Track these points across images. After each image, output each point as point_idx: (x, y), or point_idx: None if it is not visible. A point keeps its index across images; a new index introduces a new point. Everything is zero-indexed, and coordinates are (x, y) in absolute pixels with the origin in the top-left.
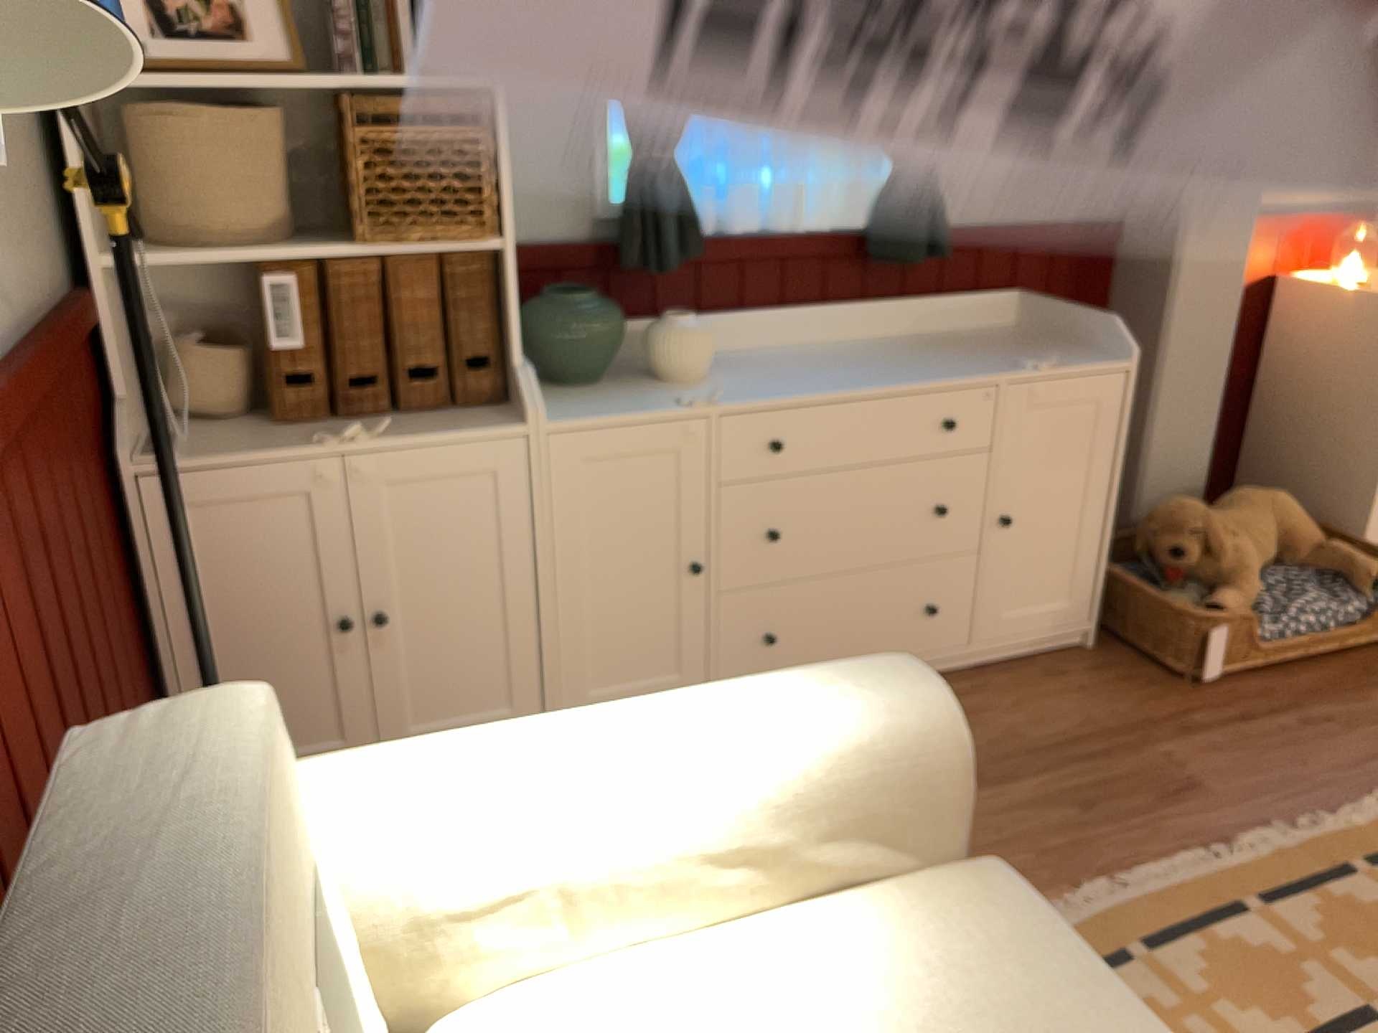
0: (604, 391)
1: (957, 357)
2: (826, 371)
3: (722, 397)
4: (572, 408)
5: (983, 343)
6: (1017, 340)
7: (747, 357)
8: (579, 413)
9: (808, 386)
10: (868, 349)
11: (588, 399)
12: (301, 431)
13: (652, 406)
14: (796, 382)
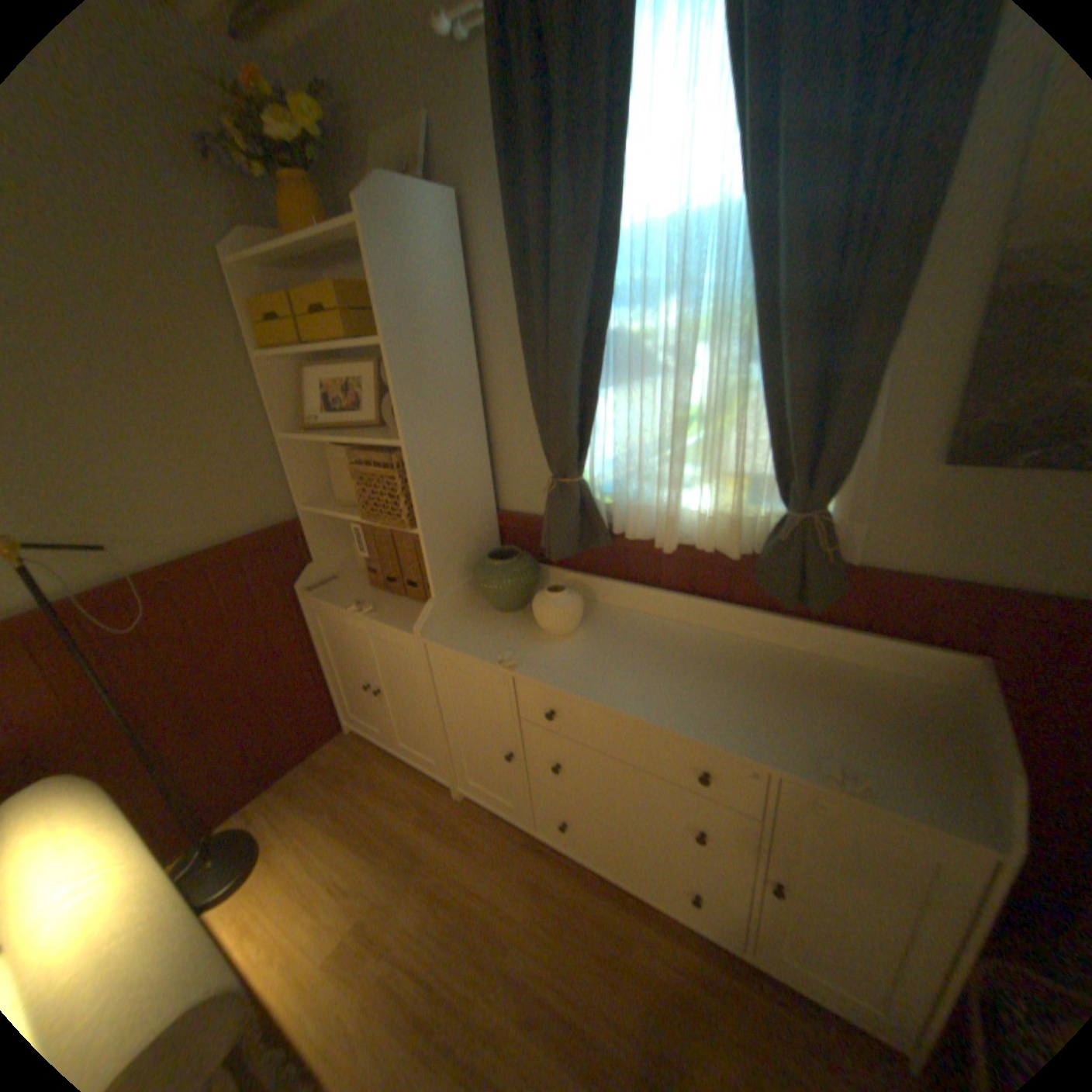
0: (504, 621)
1: (794, 712)
2: (647, 671)
3: (532, 663)
4: (461, 630)
5: (871, 704)
6: (926, 717)
7: (638, 624)
8: (451, 639)
9: (597, 683)
10: (737, 658)
11: (483, 625)
12: (369, 593)
13: (489, 650)
14: (605, 672)
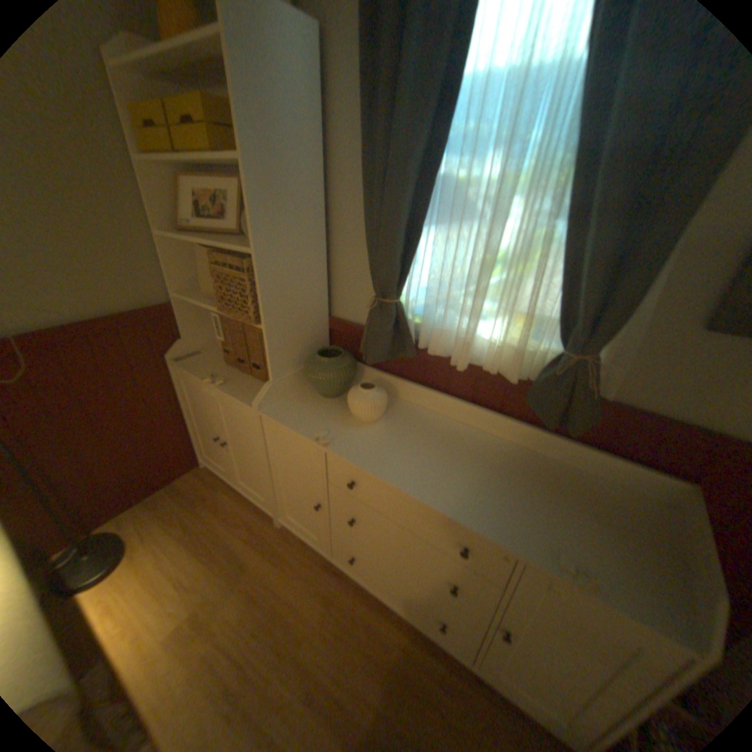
0: (325, 405)
1: (542, 509)
2: (430, 460)
3: (341, 443)
4: (290, 408)
5: (601, 509)
6: (643, 526)
7: (427, 420)
8: (281, 414)
9: (390, 466)
10: (501, 458)
11: (308, 406)
12: (223, 369)
13: (309, 428)
14: (397, 457)
